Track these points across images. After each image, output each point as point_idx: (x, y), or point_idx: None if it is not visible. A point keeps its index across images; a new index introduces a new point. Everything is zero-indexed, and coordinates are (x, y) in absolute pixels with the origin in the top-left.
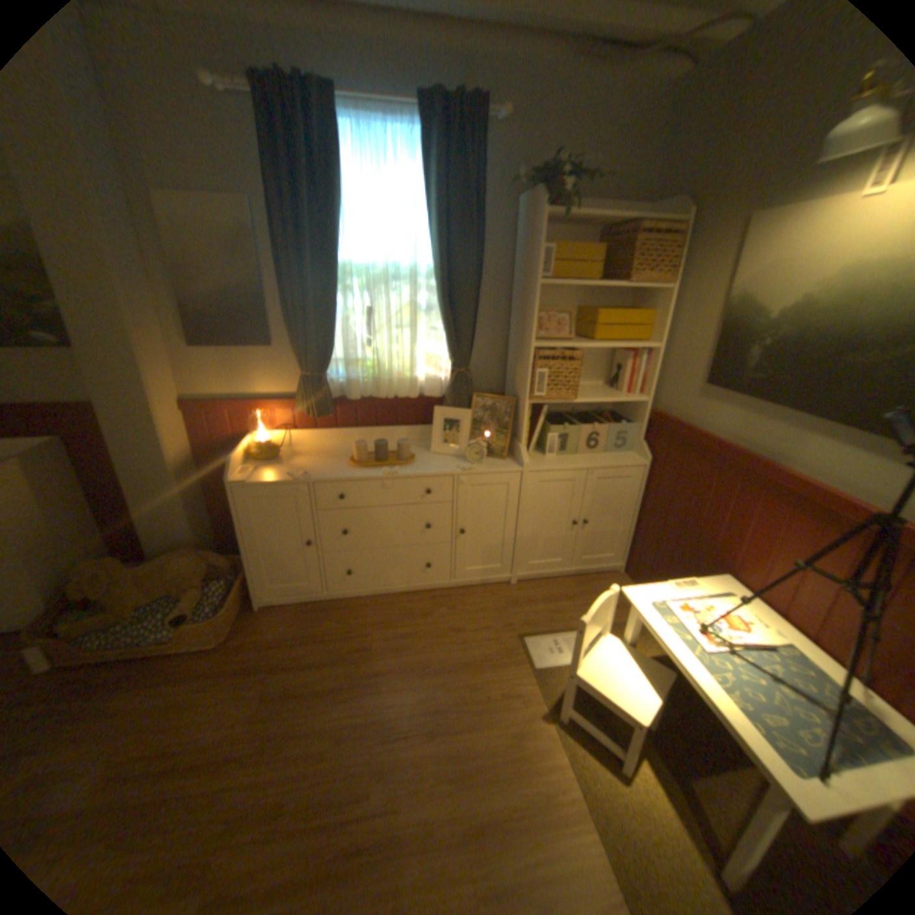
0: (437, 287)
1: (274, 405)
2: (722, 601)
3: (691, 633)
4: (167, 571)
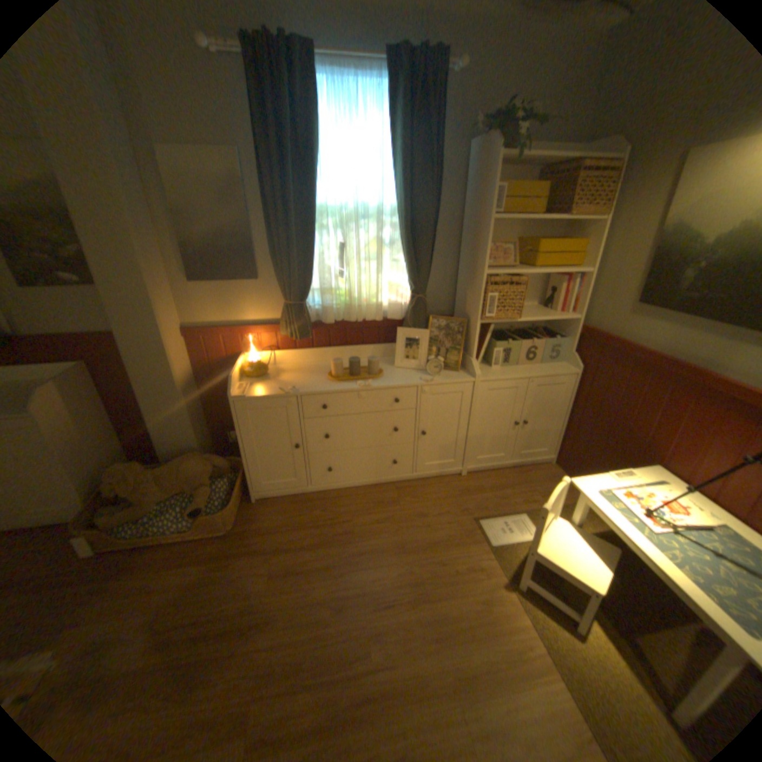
0: (400, 224)
1: (260, 330)
2: (658, 489)
3: (637, 517)
4: (180, 472)
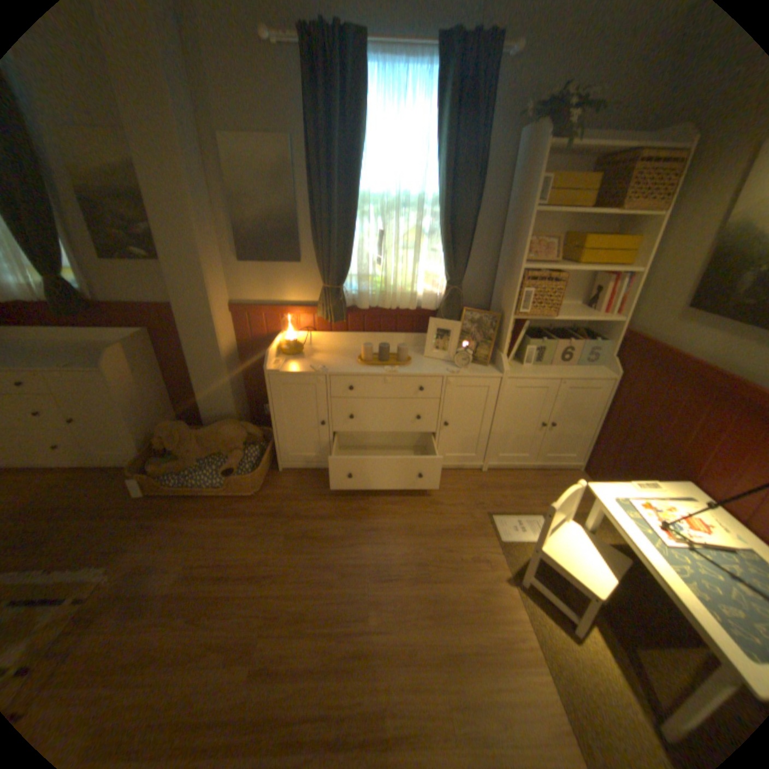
0: (440, 213)
1: (299, 311)
2: (683, 504)
3: (652, 528)
4: (218, 435)
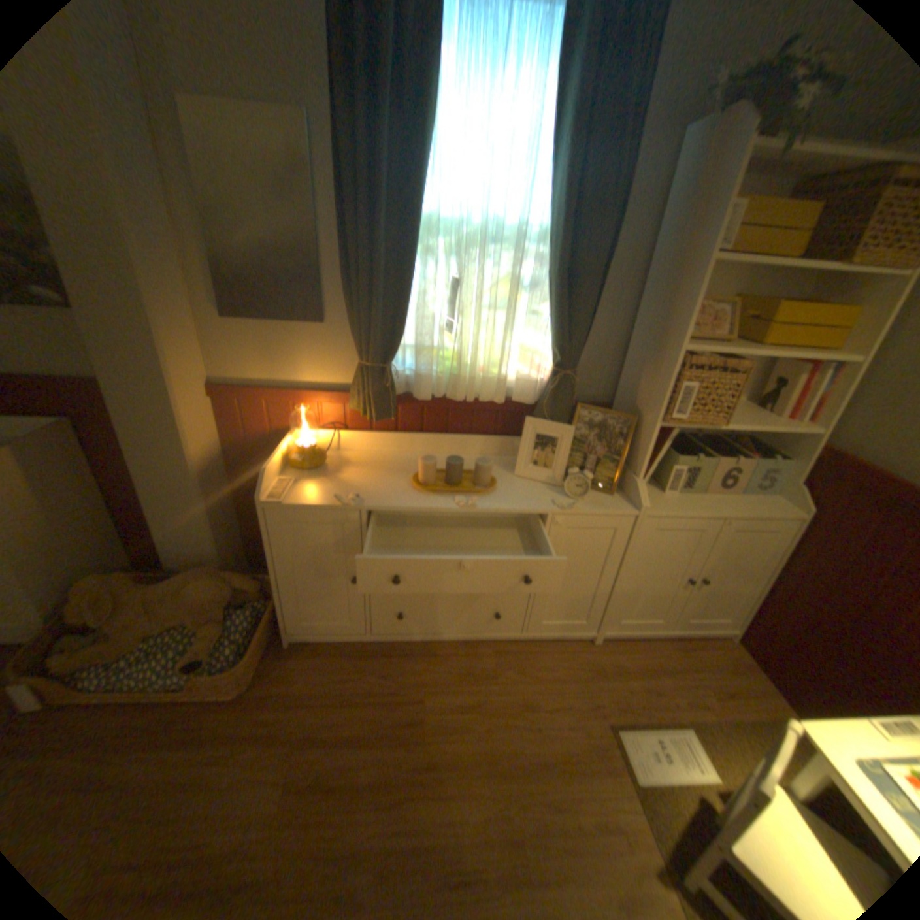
0: (553, 256)
1: (322, 398)
2: None
3: None
4: (183, 596)
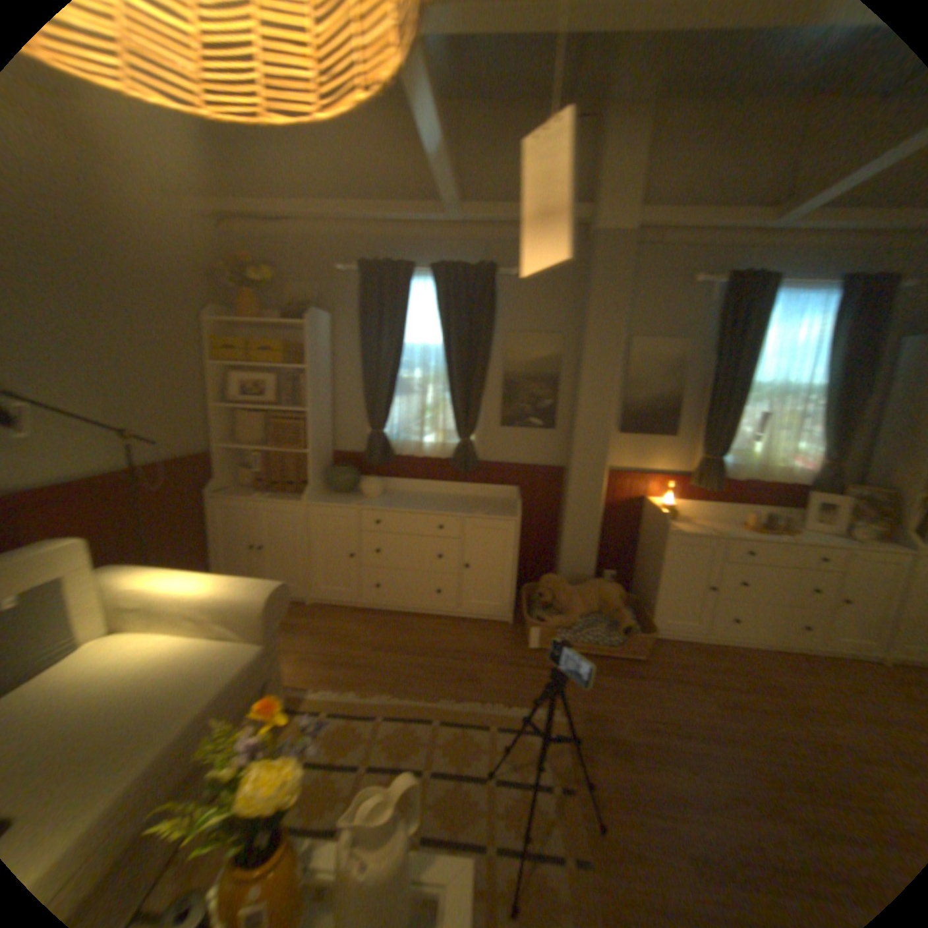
0: (830, 401)
1: (668, 479)
2: None
3: None
4: (601, 593)
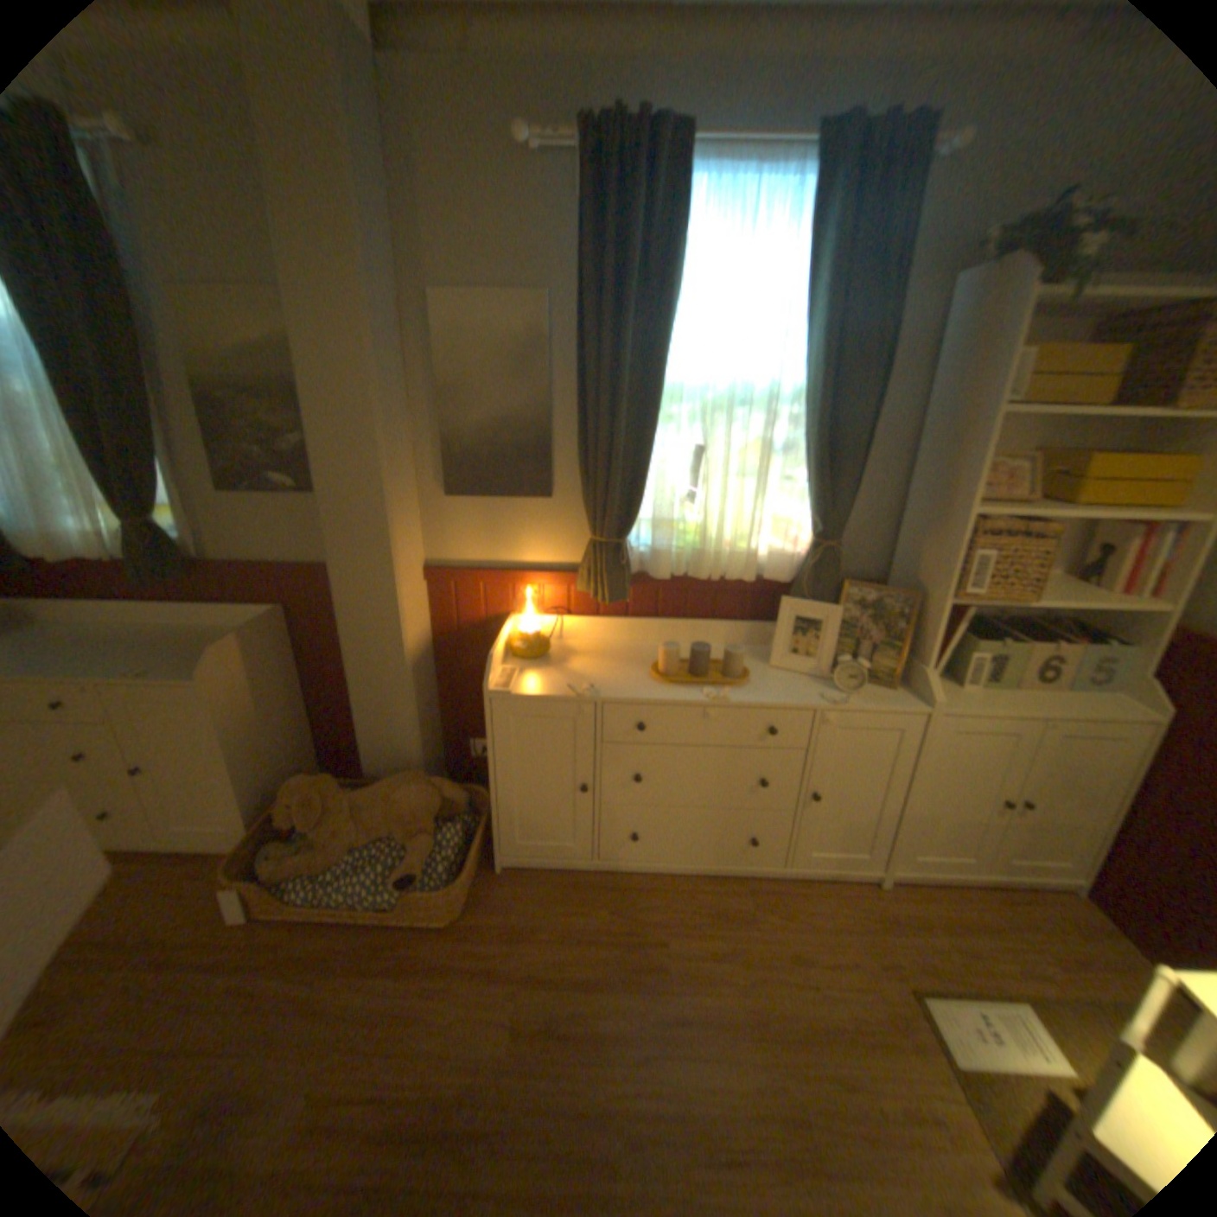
0: (810, 417)
1: (546, 580)
2: None
3: None
4: (392, 803)
